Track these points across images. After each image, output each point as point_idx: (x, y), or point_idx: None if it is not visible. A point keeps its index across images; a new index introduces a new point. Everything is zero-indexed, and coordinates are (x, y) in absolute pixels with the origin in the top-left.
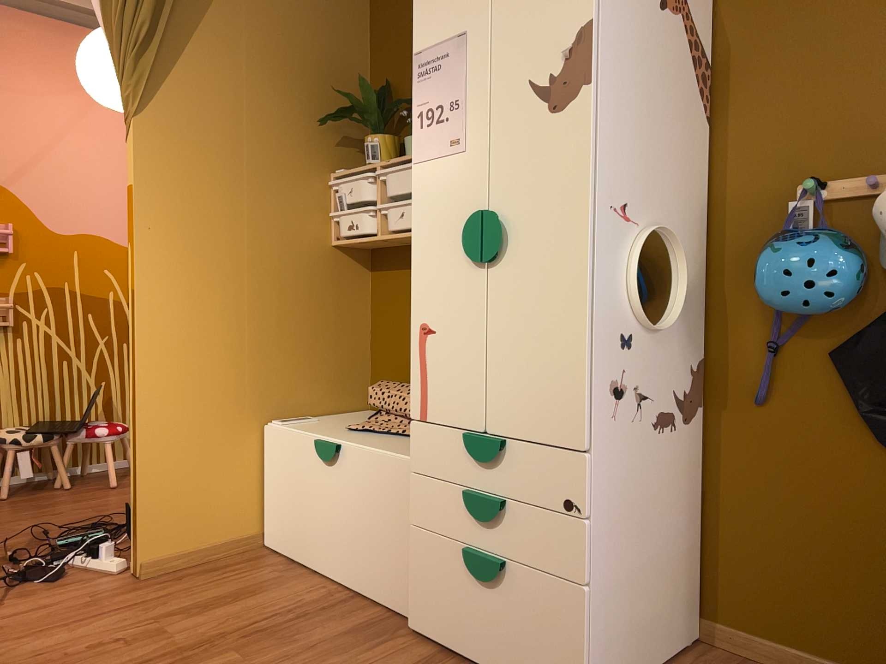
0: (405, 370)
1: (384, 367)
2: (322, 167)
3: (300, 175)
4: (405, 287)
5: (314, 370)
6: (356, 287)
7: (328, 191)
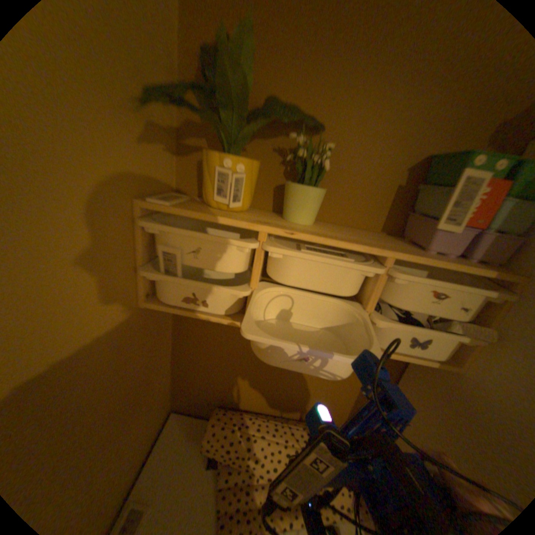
0: (226, 391)
1: (196, 385)
2: (126, 189)
3: (89, 221)
4: (236, 329)
5: (133, 447)
6: (165, 326)
7: (138, 231)
